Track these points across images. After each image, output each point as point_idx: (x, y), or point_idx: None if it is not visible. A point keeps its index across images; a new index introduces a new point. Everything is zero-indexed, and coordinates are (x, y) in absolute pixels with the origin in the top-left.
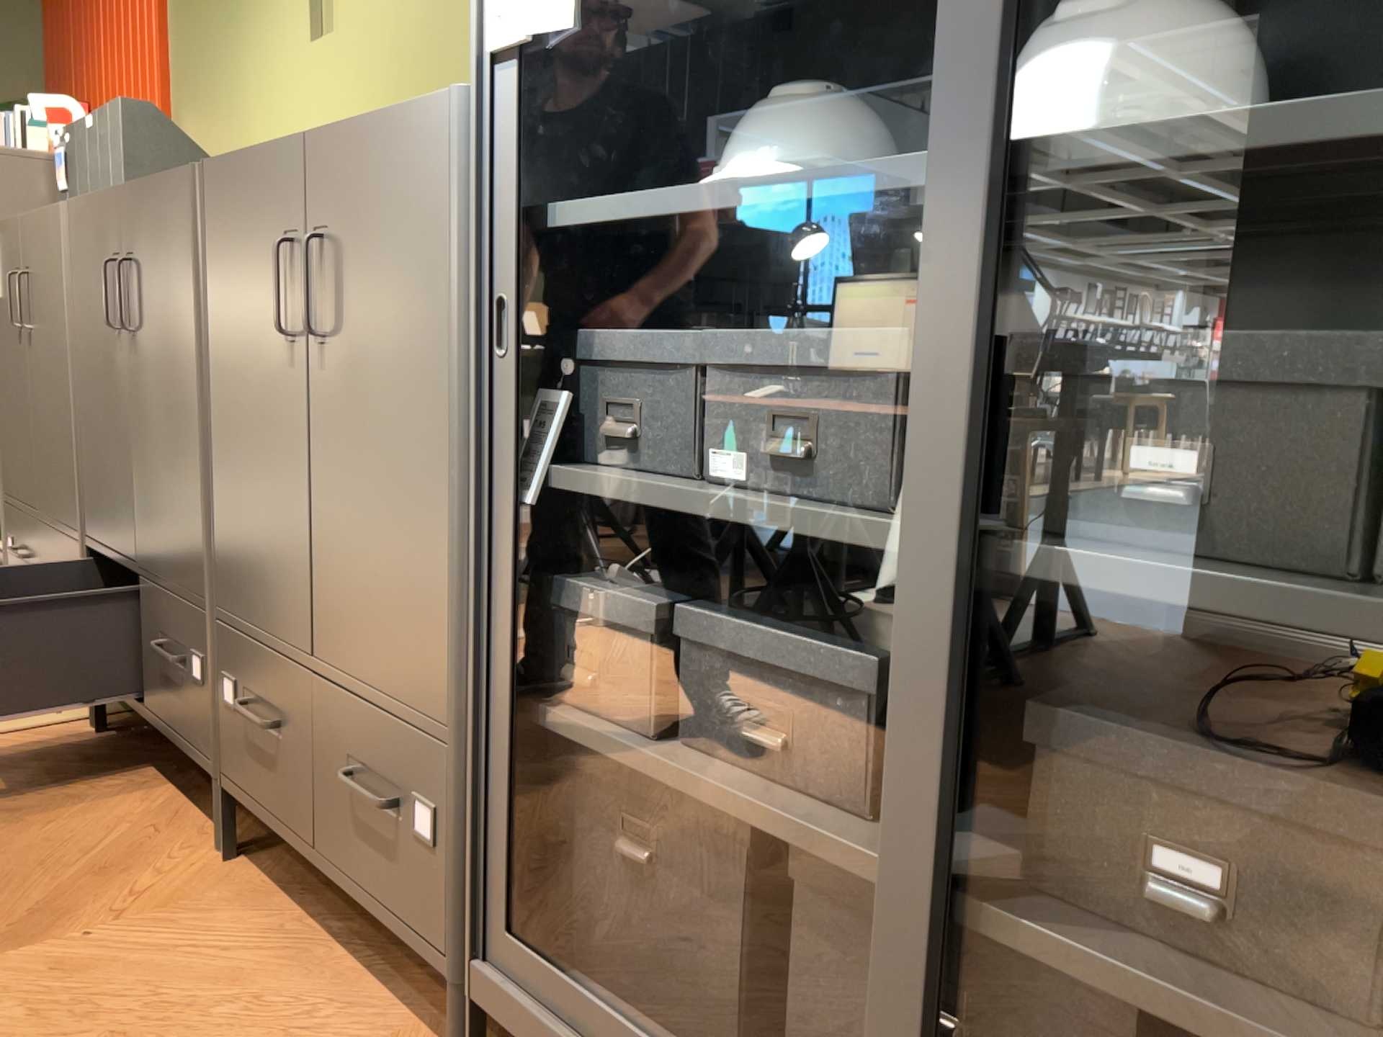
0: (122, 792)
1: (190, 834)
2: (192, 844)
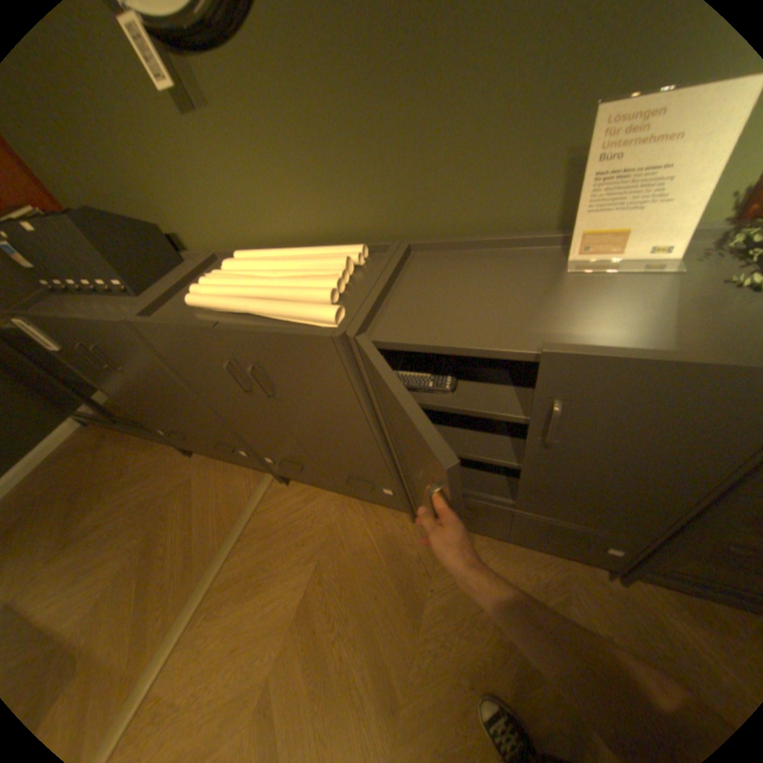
0: (340, 512)
1: (390, 519)
2: (399, 524)
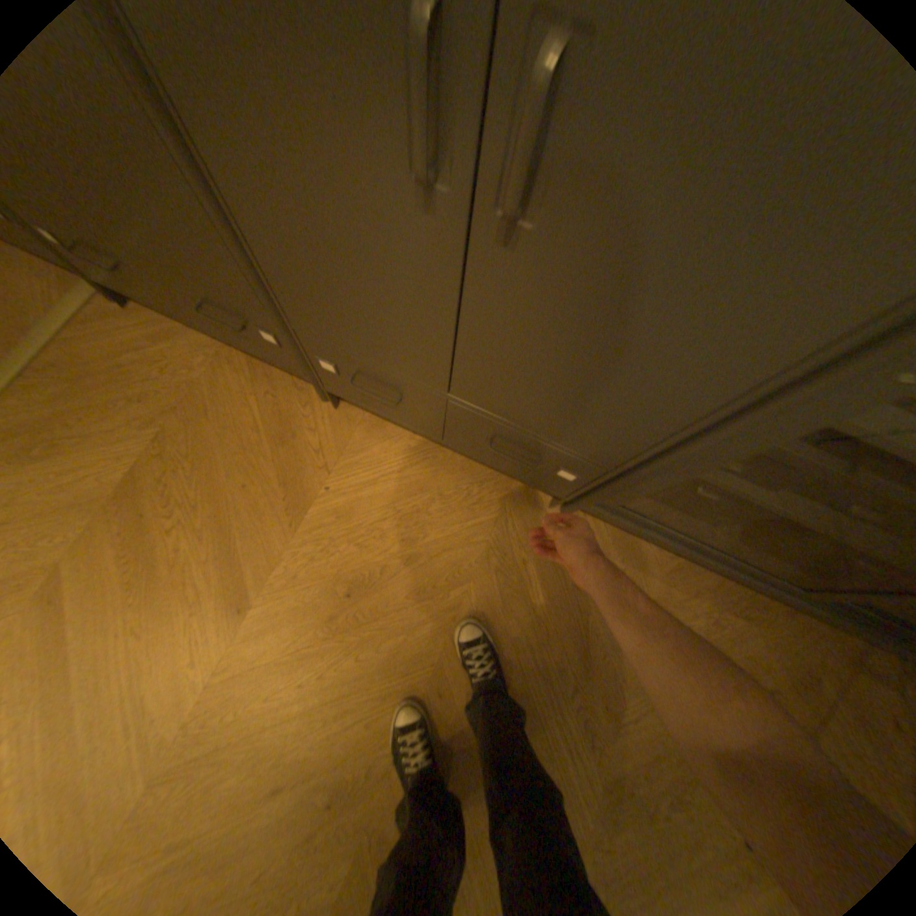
0: (213, 367)
1: (291, 390)
2: (302, 399)
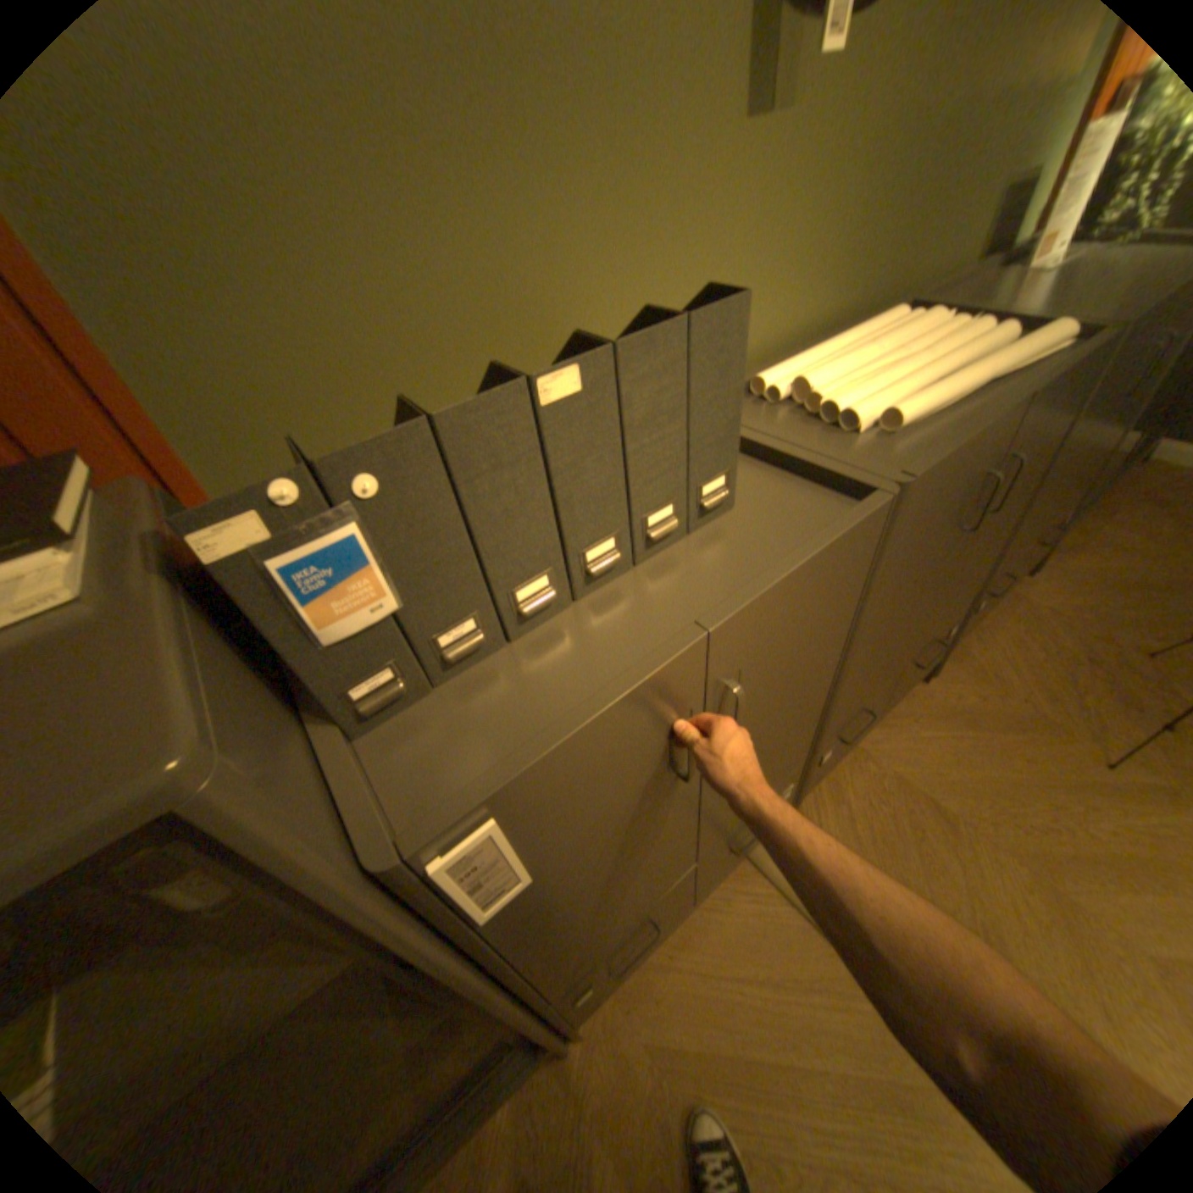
0: (880, 757)
1: (913, 703)
2: (924, 697)
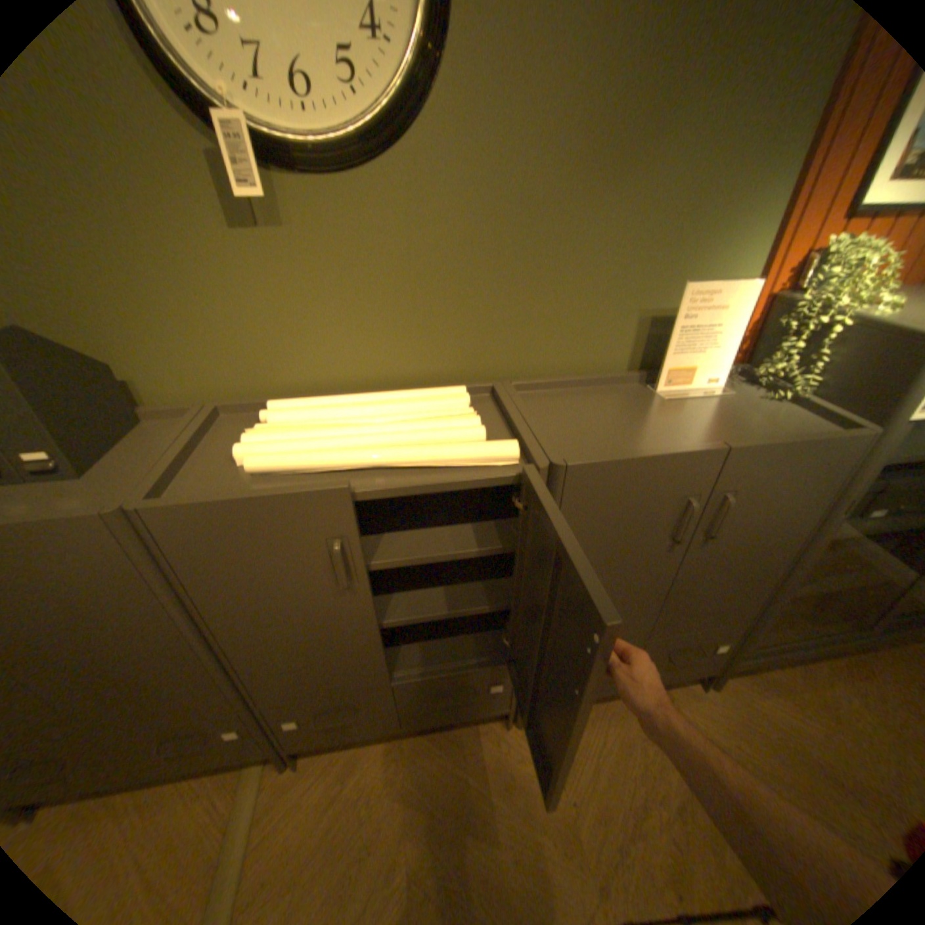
0: (406, 765)
1: (479, 738)
2: (493, 739)
